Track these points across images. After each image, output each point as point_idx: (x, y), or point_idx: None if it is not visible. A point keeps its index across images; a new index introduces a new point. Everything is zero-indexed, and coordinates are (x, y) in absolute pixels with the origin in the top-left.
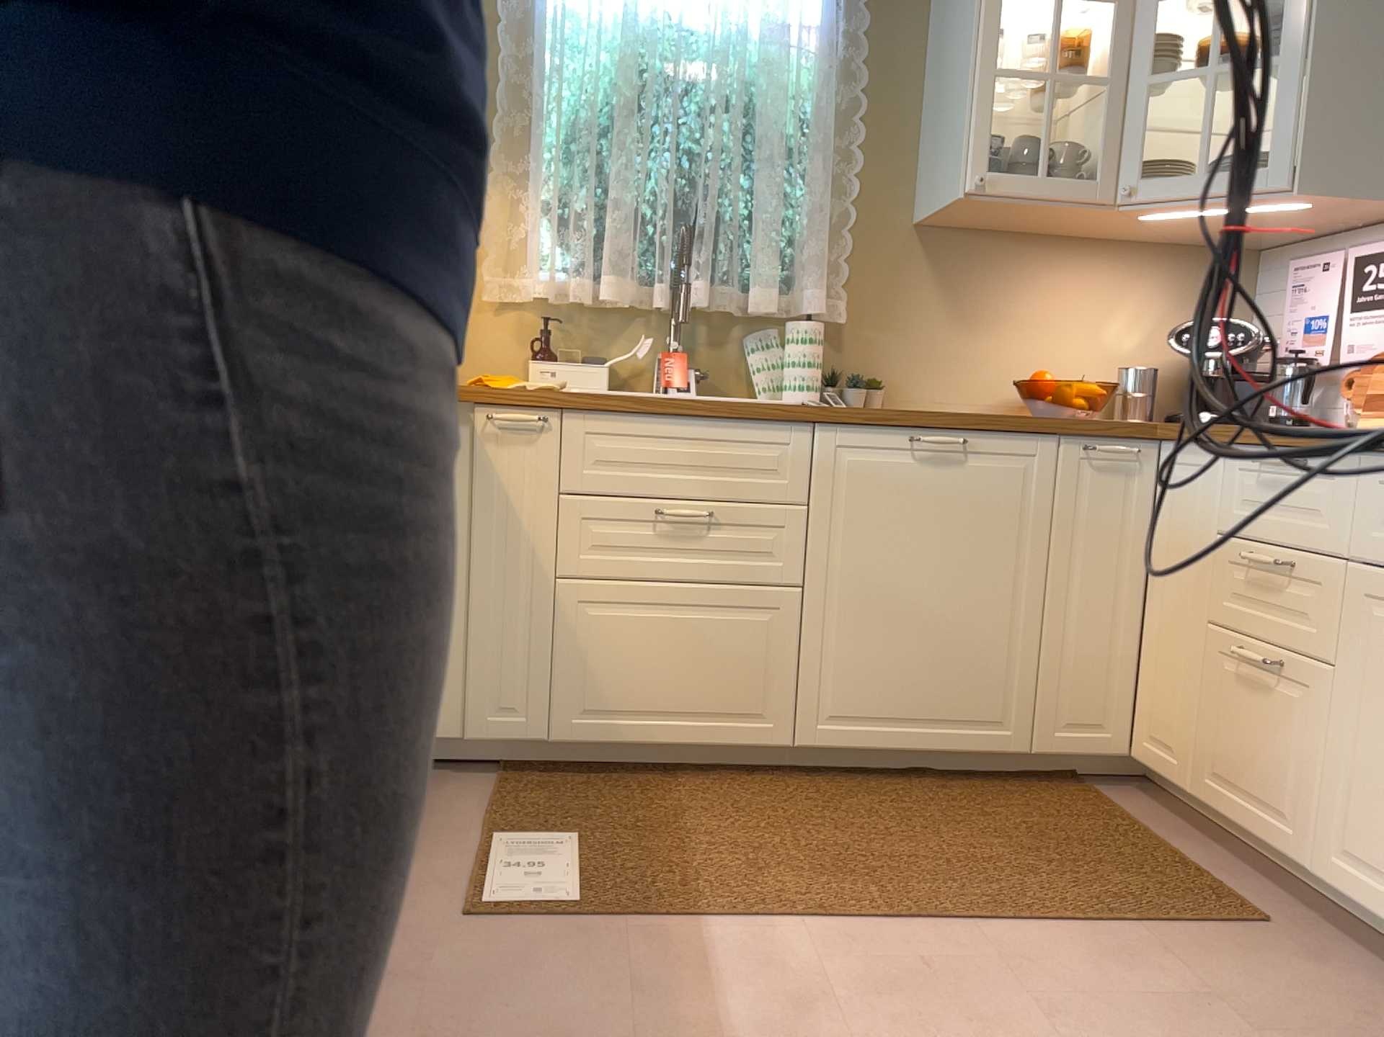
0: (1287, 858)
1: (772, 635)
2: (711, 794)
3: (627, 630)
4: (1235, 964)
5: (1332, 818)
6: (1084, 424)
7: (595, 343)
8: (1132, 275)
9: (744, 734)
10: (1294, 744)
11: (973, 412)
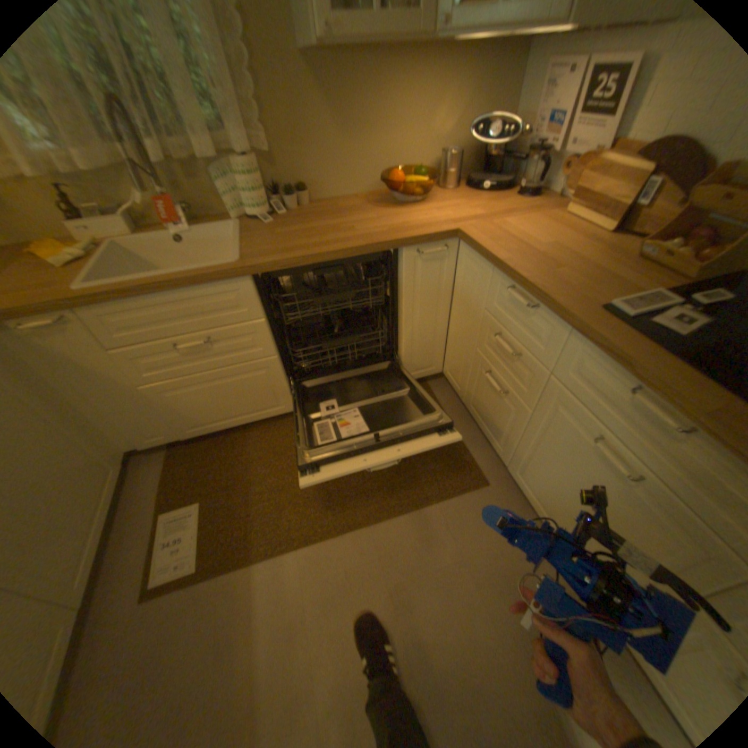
0: (498, 456)
1: (269, 378)
2: (263, 442)
3: (192, 397)
4: (472, 525)
5: (518, 462)
6: (415, 241)
7: (110, 196)
8: (450, 75)
9: (272, 413)
10: (507, 425)
11: (349, 245)
